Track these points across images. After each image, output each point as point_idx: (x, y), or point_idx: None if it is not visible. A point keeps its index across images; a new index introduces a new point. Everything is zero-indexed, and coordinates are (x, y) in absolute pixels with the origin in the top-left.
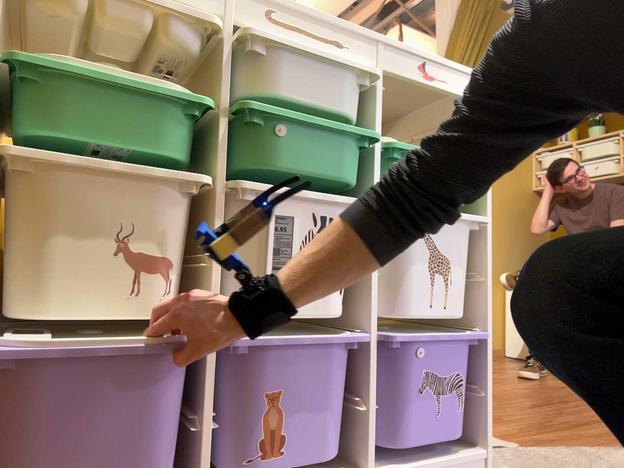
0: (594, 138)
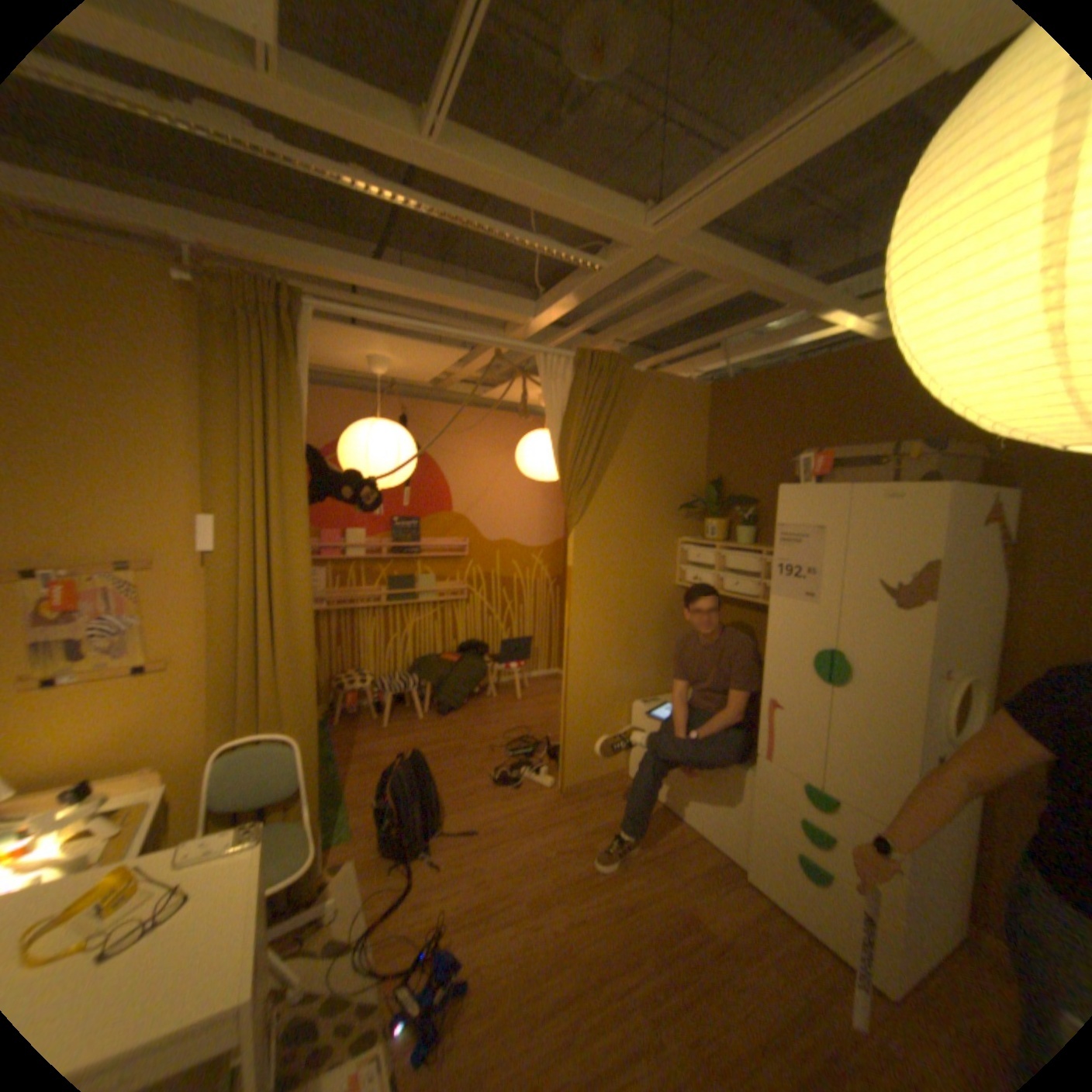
0: (744, 549)
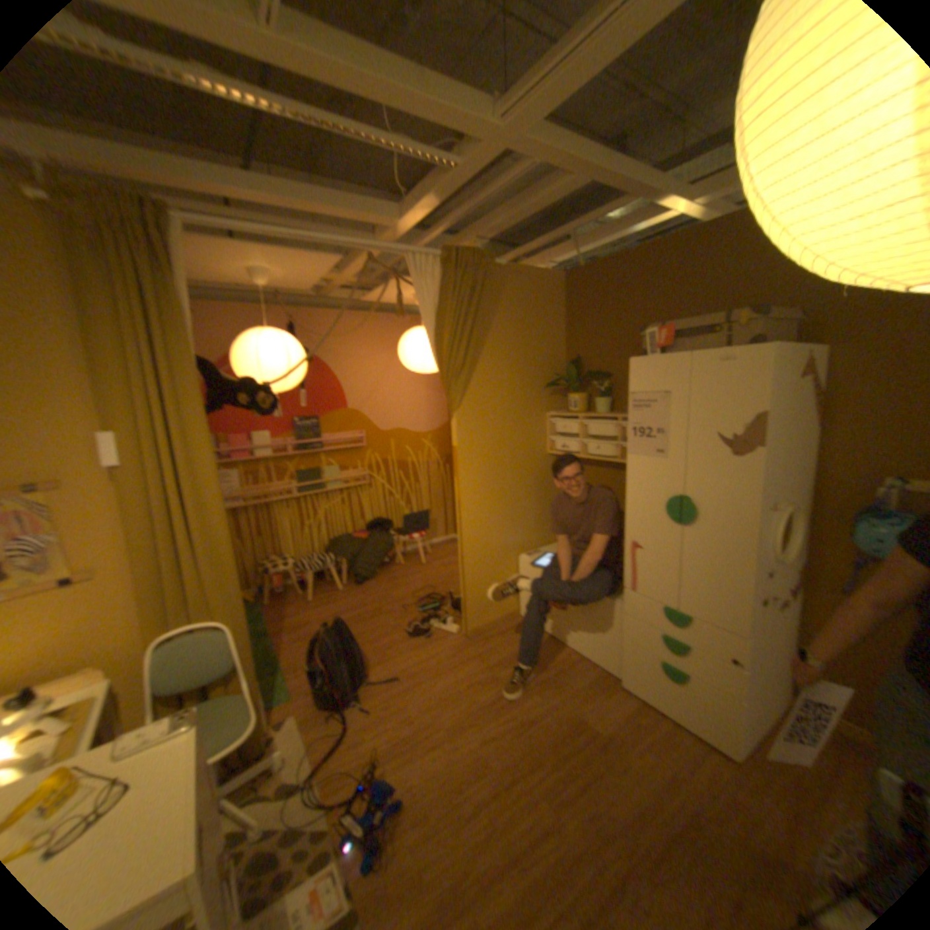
0: (602, 417)
